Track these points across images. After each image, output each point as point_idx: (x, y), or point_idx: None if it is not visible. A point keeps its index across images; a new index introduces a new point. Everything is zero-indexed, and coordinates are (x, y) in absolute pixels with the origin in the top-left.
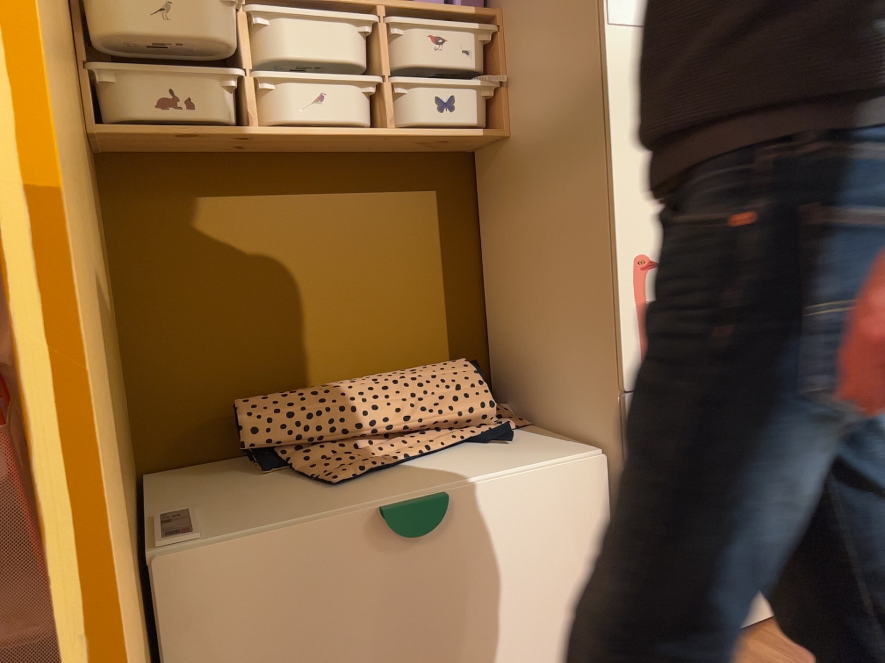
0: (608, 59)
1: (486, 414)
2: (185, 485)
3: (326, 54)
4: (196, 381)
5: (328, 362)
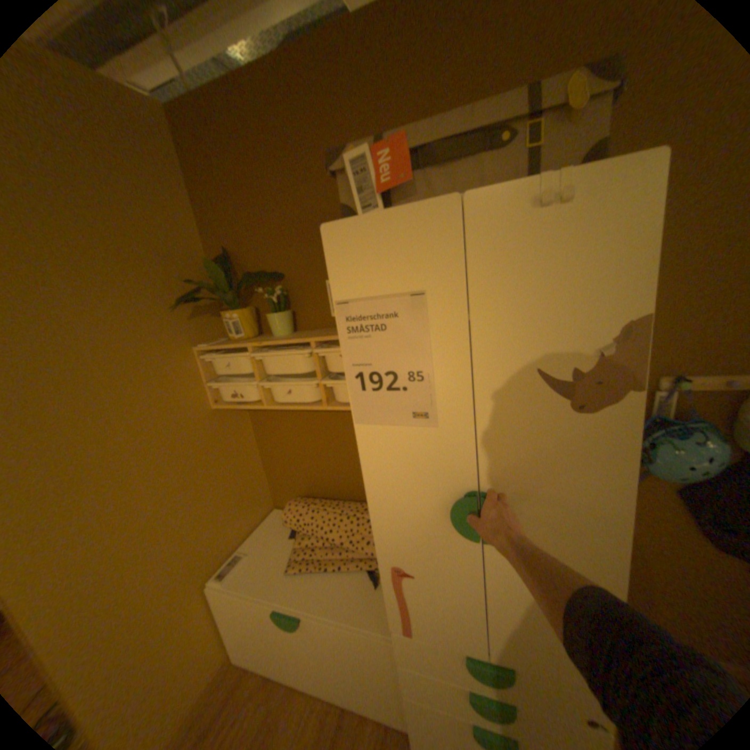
0: (360, 444)
1: None
2: (269, 529)
3: (290, 369)
4: (288, 481)
5: (338, 486)
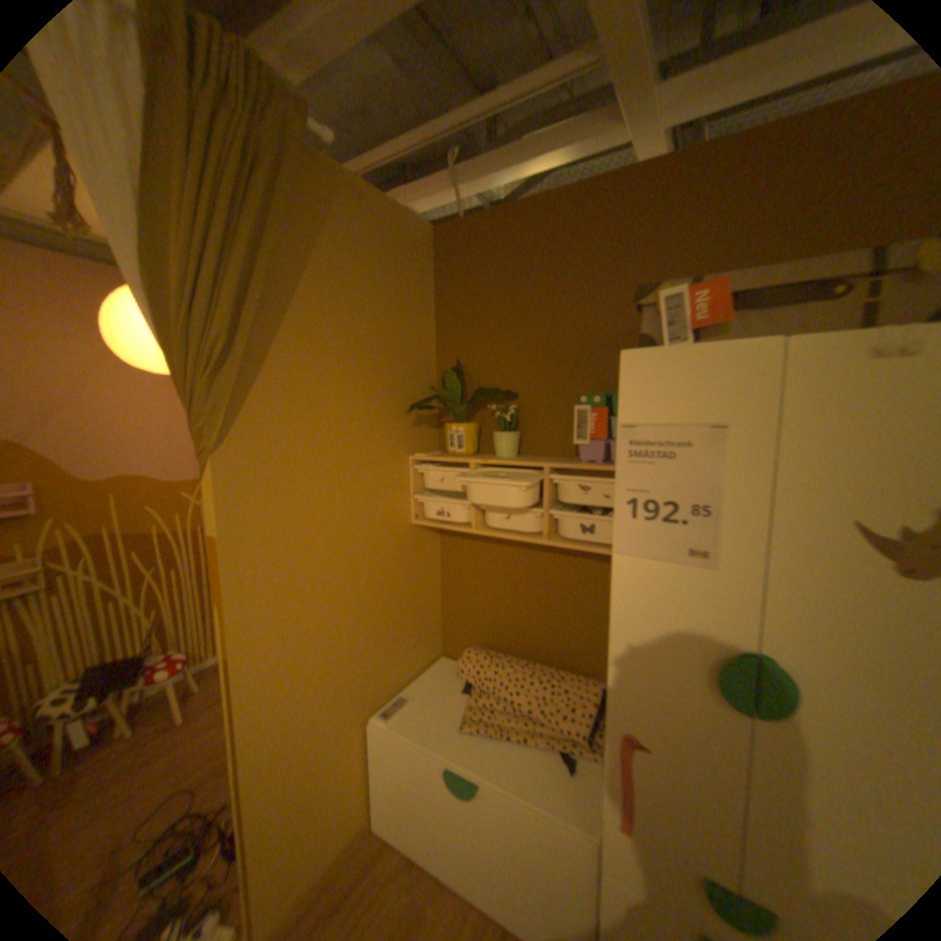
0: (613, 576)
1: (578, 740)
2: (436, 677)
3: (511, 493)
4: (466, 625)
5: (527, 643)
